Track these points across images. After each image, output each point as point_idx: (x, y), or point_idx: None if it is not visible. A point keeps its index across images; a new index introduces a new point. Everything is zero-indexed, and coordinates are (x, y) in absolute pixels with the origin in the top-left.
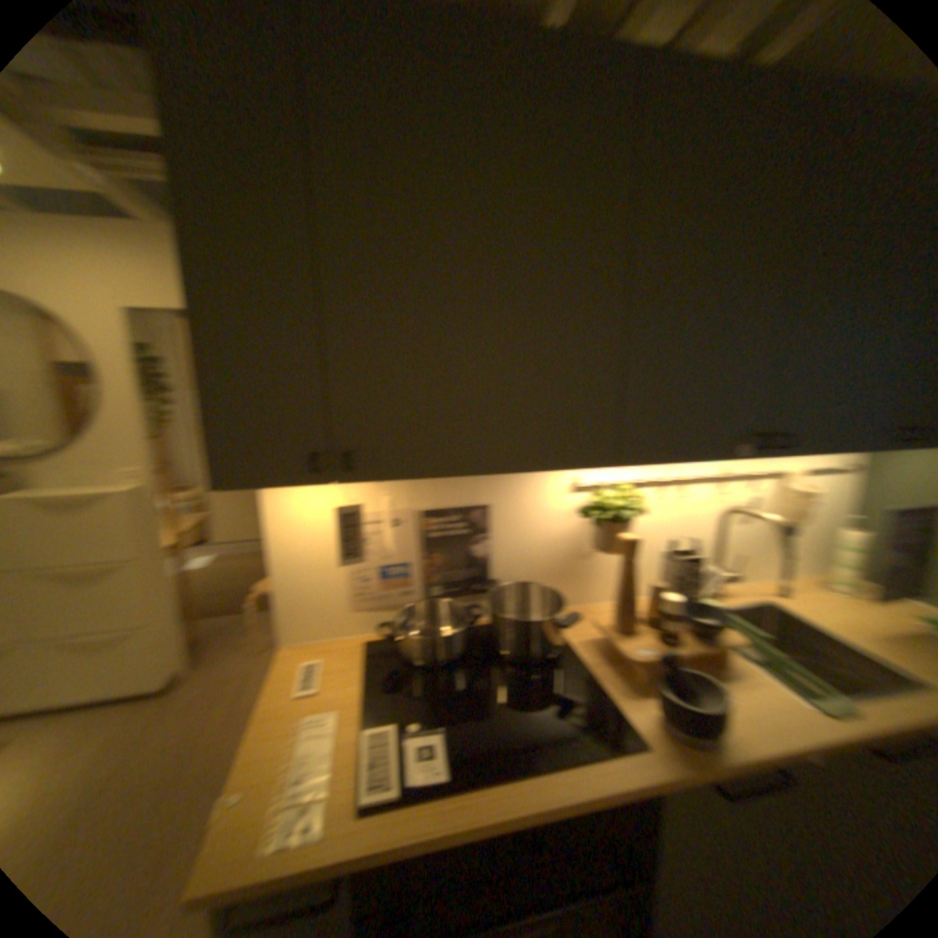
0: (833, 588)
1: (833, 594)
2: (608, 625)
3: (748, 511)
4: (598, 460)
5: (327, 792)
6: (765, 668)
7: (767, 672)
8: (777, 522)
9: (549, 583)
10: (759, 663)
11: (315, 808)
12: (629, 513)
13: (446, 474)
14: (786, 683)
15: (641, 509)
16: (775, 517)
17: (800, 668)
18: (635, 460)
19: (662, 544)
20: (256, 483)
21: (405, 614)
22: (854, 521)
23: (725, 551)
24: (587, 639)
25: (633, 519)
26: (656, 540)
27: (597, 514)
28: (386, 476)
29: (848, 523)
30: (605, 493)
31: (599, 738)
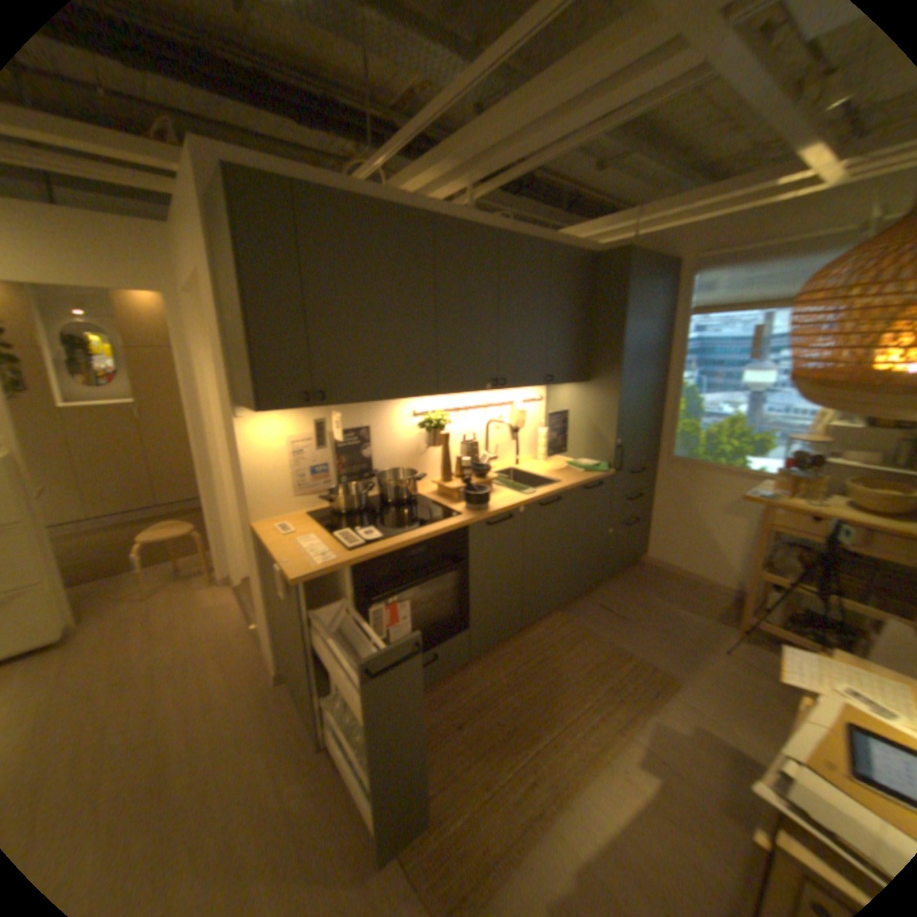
0: (536, 459)
1: (536, 461)
2: (437, 480)
3: (495, 421)
4: (427, 394)
5: (328, 551)
6: (504, 487)
7: (505, 488)
8: (506, 423)
9: (404, 468)
10: (502, 486)
11: (326, 555)
12: (441, 425)
13: (362, 403)
14: (511, 489)
15: (447, 423)
16: (506, 422)
17: (517, 485)
18: (443, 394)
19: (458, 440)
20: (275, 409)
21: (328, 493)
22: (541, 424)
23: (488, 444)
24: (427, 492)
25: (443, 428)
26: (455, 440)
27: (427, 425)
28: (332, 405)
29: (540, 426)
30: (429, 415)
31: (440, 516)
